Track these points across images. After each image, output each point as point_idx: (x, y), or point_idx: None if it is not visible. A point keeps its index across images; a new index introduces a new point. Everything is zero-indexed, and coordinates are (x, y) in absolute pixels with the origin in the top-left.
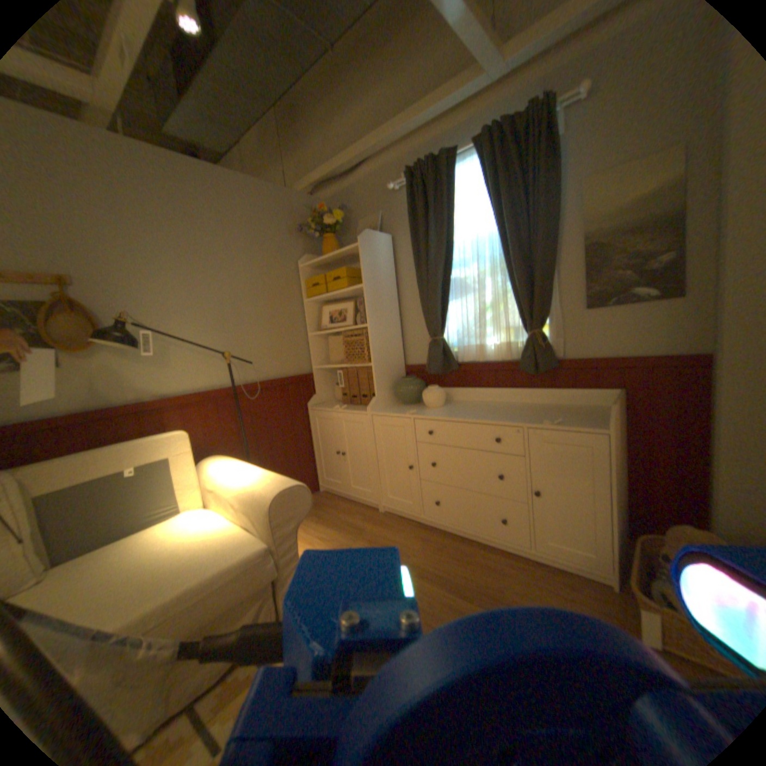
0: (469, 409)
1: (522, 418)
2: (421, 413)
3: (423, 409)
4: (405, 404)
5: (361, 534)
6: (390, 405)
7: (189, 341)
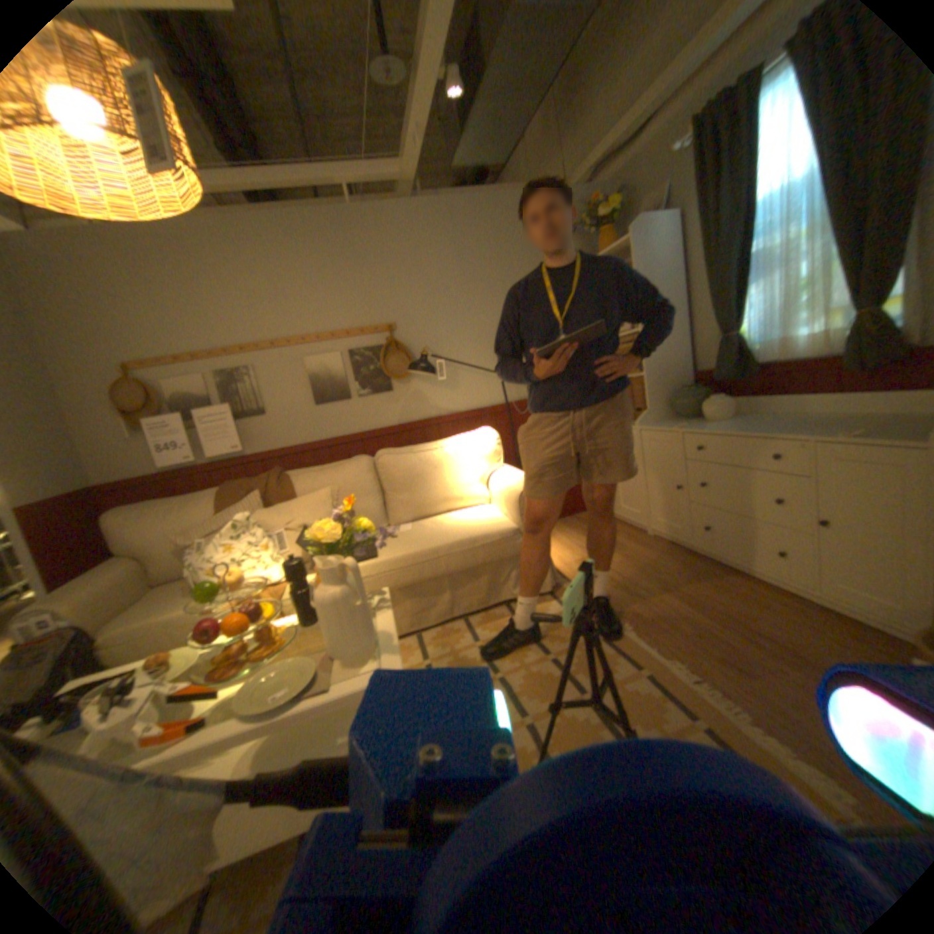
0: (759, 422)
1: (816, 431)
2: (694, 427)
3: (701, 423)
4: (685, 418)
5: (621, 549)
6: (666, 420)
7: (472, 364)
